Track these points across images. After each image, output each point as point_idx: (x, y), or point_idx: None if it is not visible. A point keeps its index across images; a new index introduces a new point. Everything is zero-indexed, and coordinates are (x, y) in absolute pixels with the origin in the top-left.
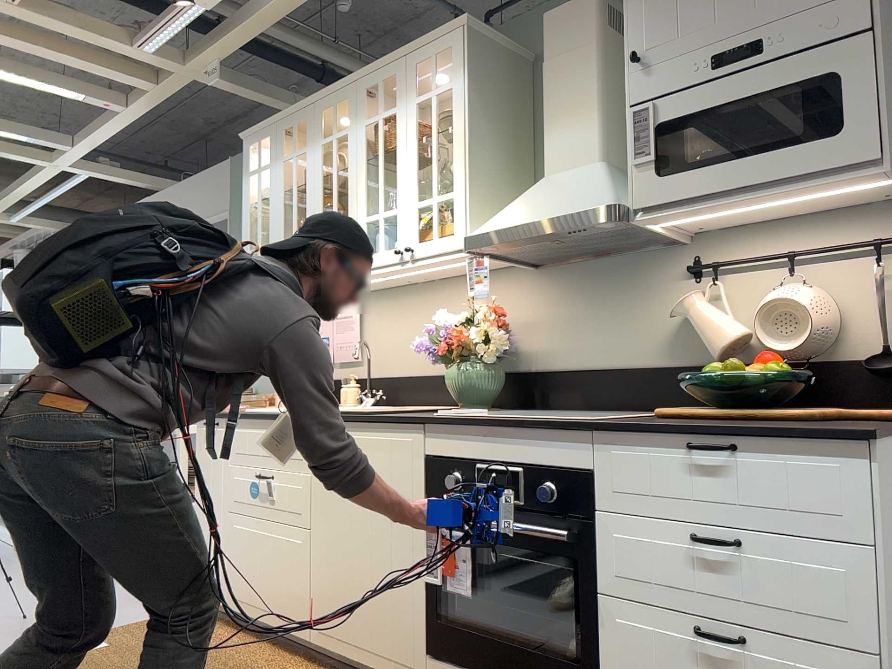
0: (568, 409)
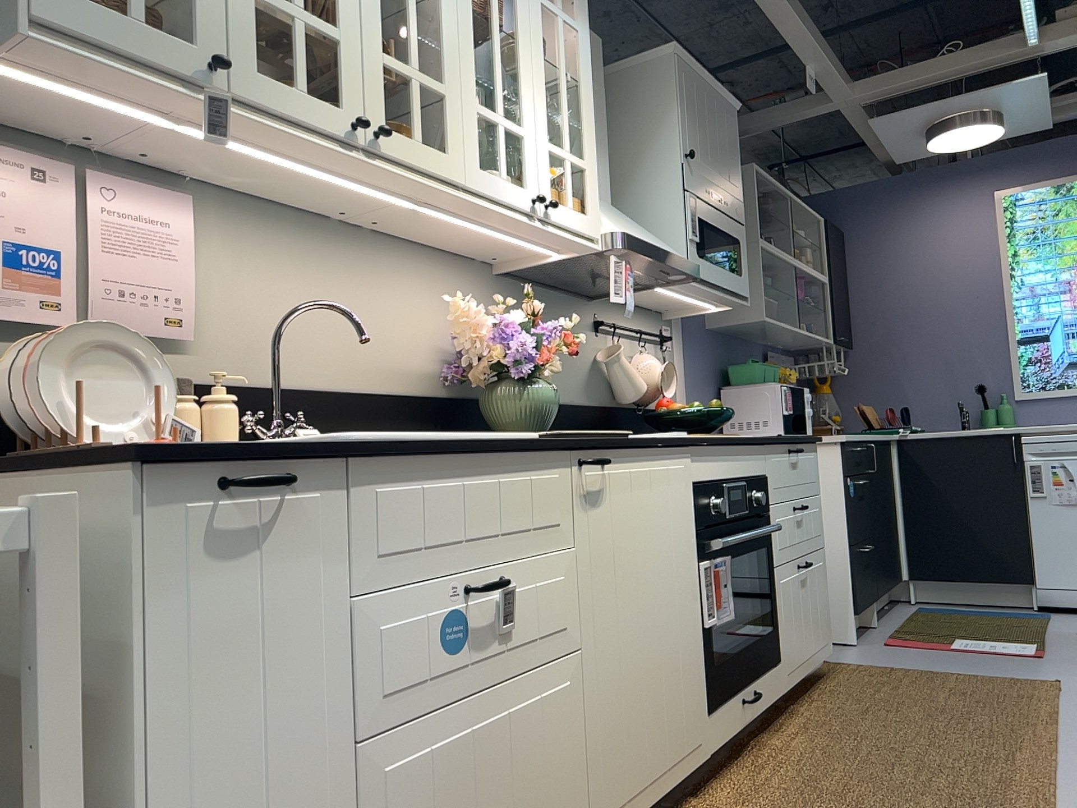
0: None
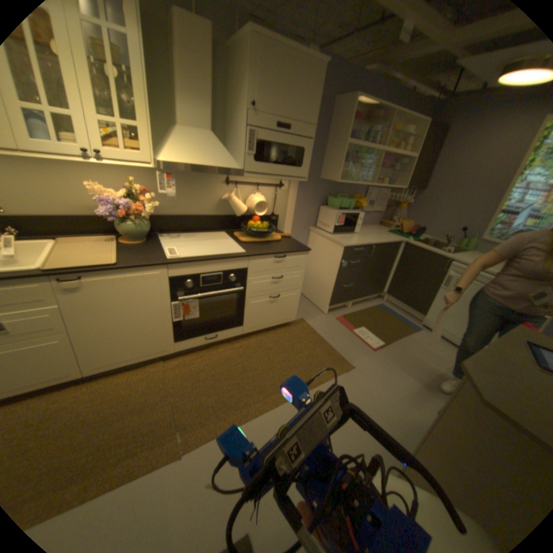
0: (174, 232)
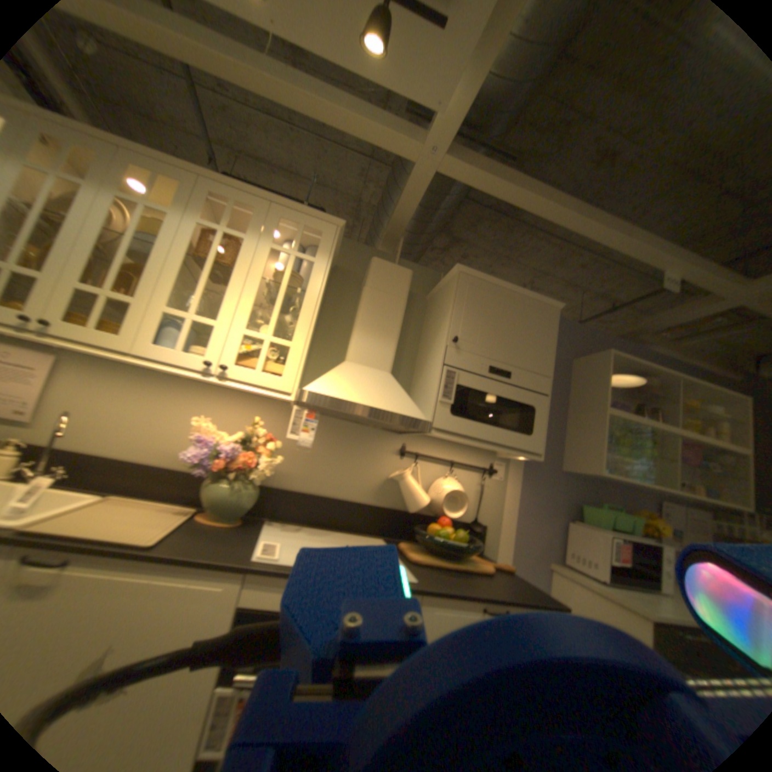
0: (292, 524)
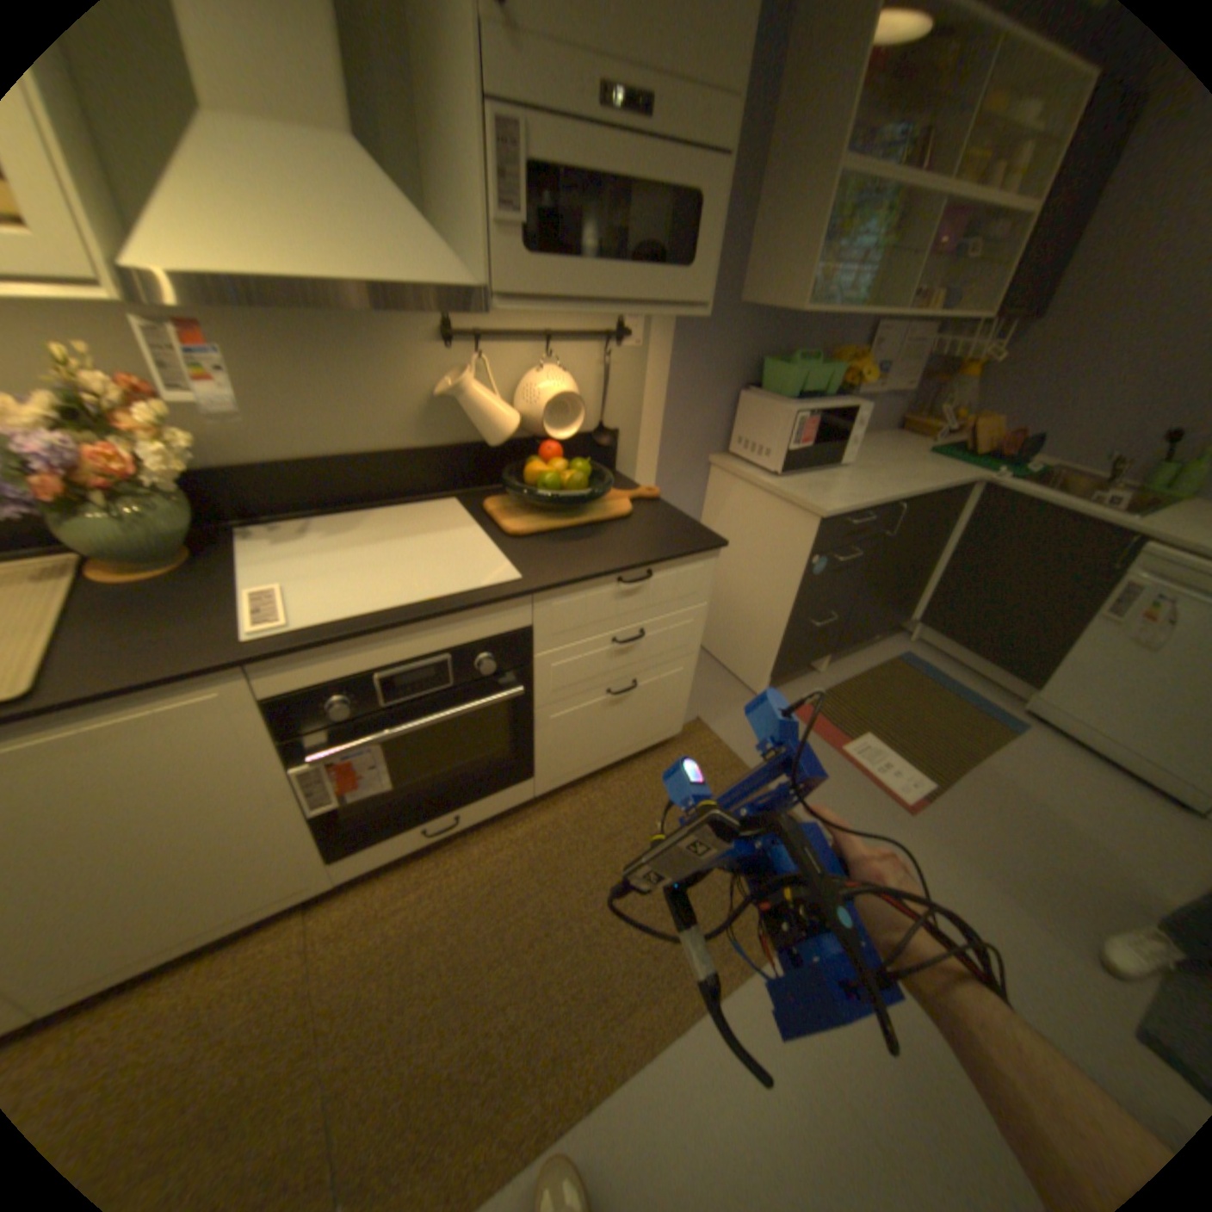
0: (293, 515)
